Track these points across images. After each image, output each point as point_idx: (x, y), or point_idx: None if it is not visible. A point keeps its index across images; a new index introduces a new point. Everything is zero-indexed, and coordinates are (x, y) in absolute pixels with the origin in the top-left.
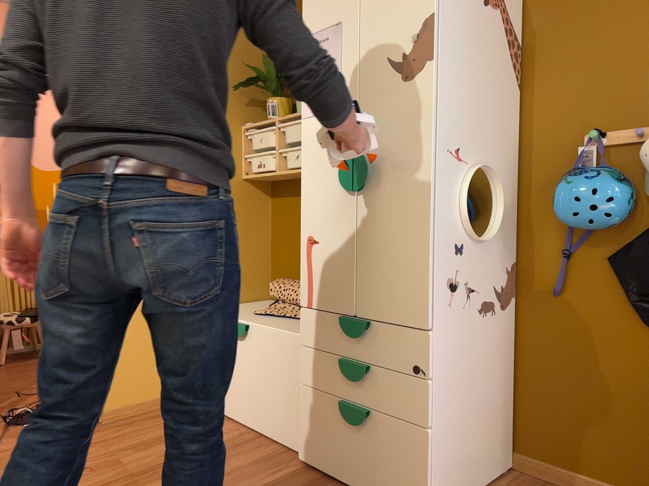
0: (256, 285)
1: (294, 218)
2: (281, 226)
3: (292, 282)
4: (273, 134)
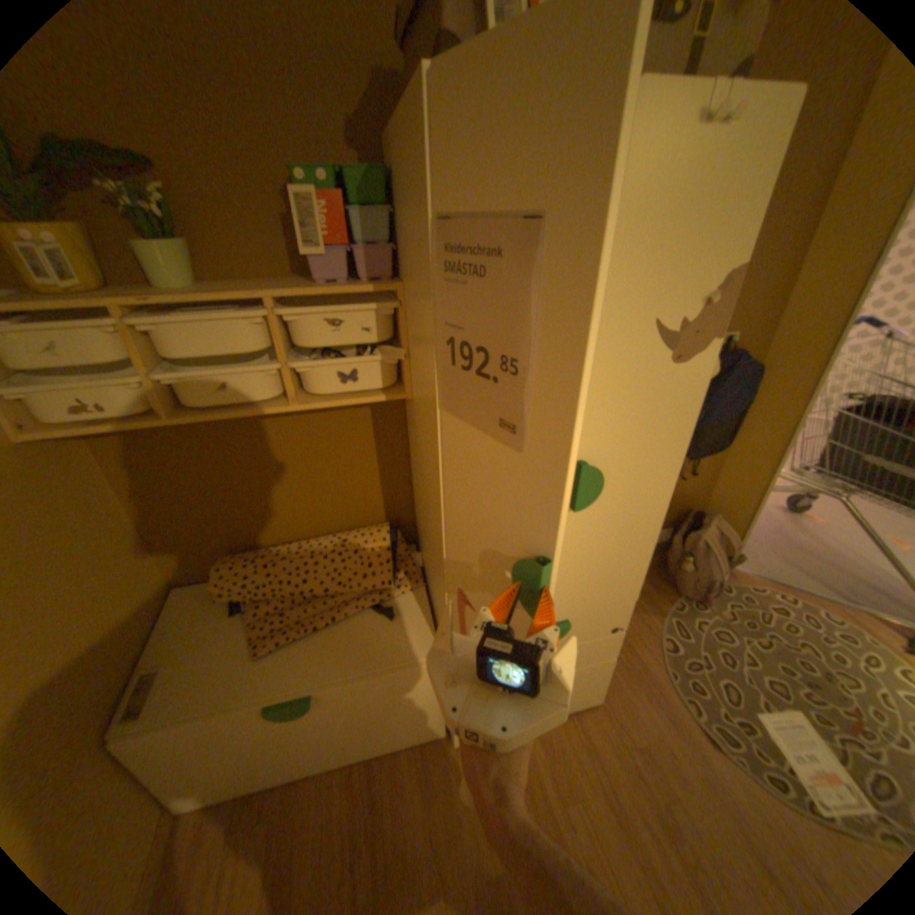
0: (146, 592)
1: (184, 466)
2: (151, 484)
3: (258, 568)
4: (105, 335)
